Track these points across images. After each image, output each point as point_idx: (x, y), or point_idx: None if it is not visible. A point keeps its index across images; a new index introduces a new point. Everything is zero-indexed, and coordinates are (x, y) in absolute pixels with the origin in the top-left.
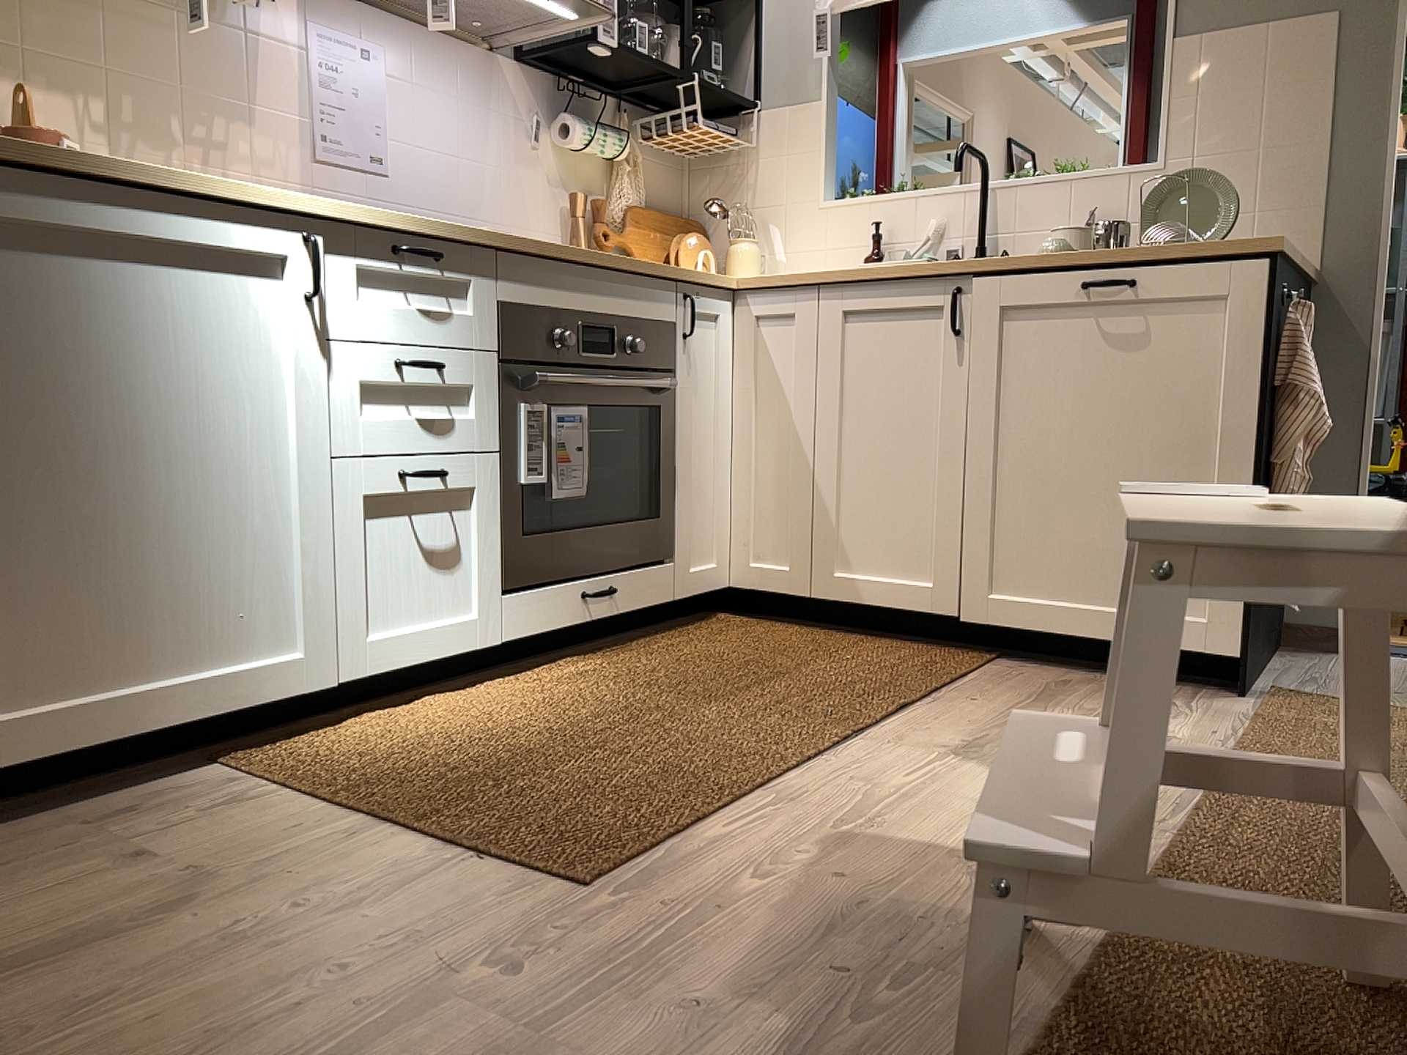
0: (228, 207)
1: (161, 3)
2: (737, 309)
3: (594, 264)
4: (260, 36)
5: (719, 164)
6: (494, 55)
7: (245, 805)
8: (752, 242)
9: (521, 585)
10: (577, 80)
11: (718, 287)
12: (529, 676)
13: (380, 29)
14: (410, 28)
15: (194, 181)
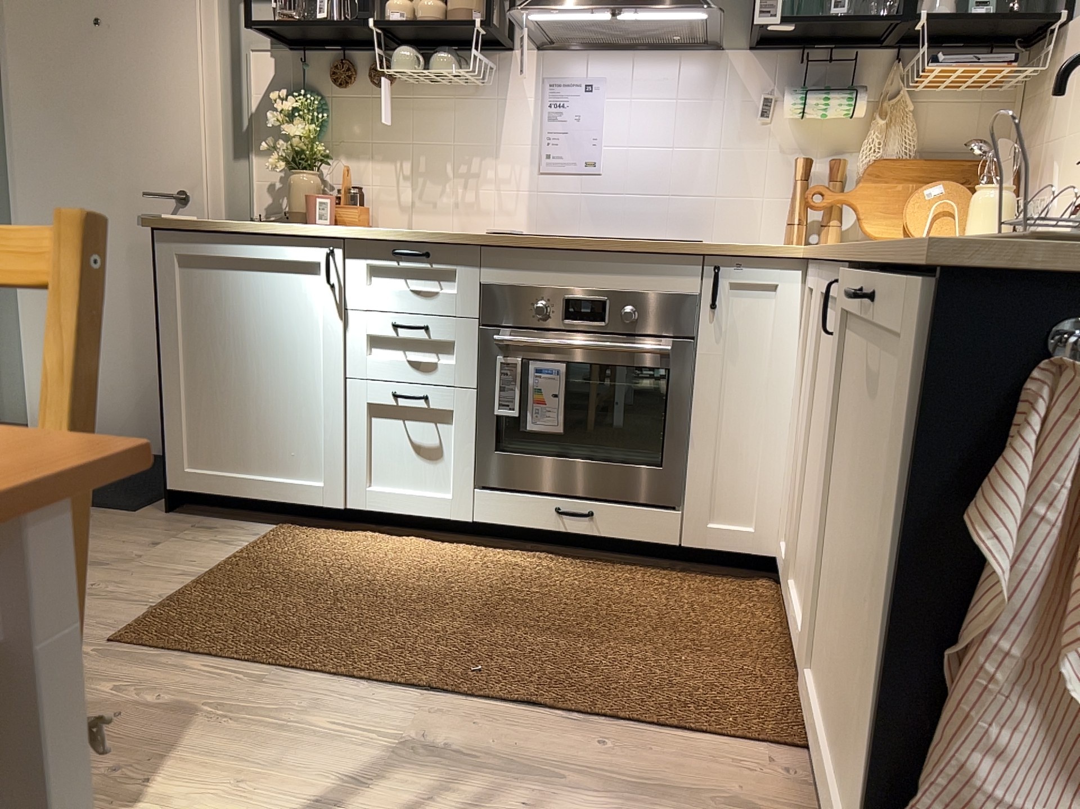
0: (284, 237)
1: (440, 93)
2: (808, 282)
3: (582, 249)
4: (503, 94)
5: (1035, 92)
6: (720, 49)
7: (208, 545)
8: (1010, 188)
9: (508, 489)
10: (825, 45)
11: (775, 261)
12: (497, 555)
13: (599, 61)
14: (641, 49)
15: (273, 224)
